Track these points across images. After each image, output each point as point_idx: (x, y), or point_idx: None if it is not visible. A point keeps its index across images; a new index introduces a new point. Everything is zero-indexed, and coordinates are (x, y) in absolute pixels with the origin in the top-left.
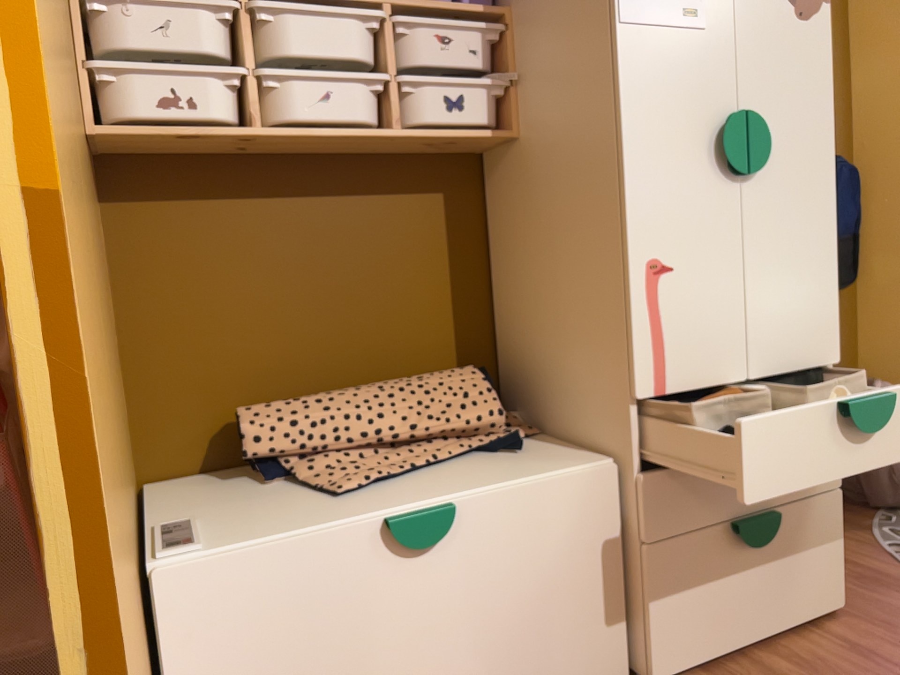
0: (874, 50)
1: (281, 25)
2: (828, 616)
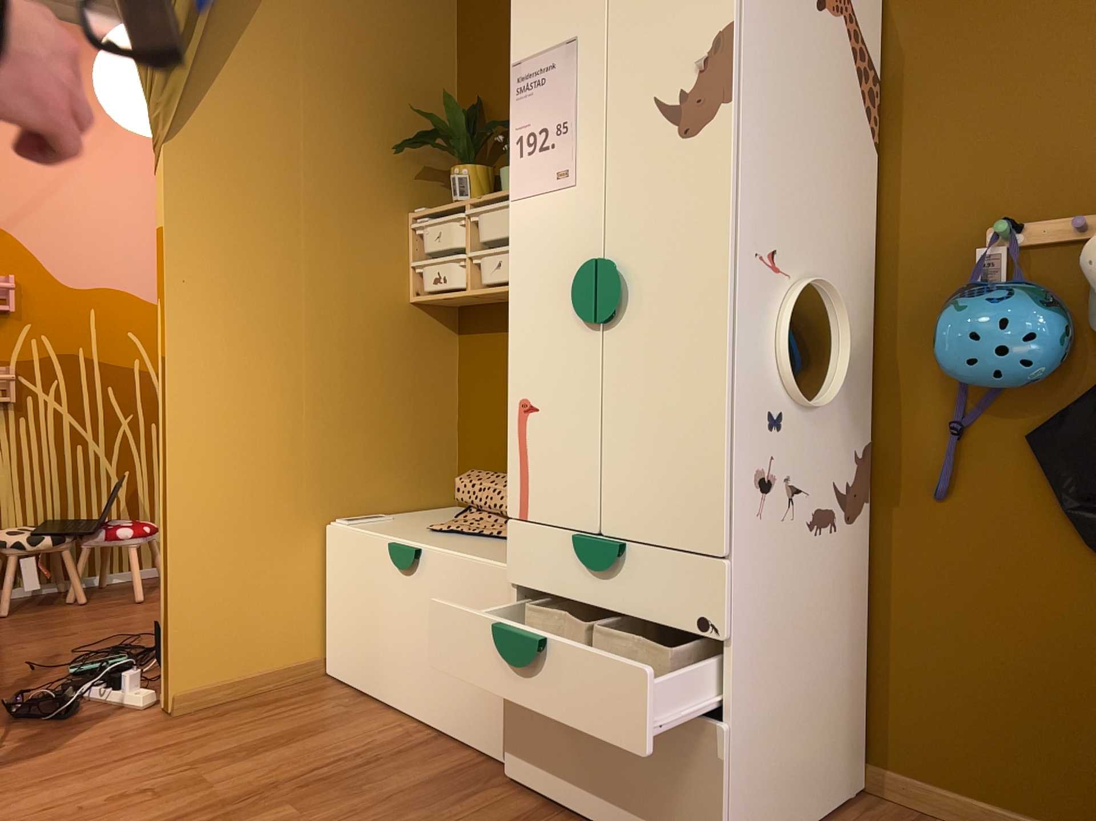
0: None
1: (483, 220)
2: None
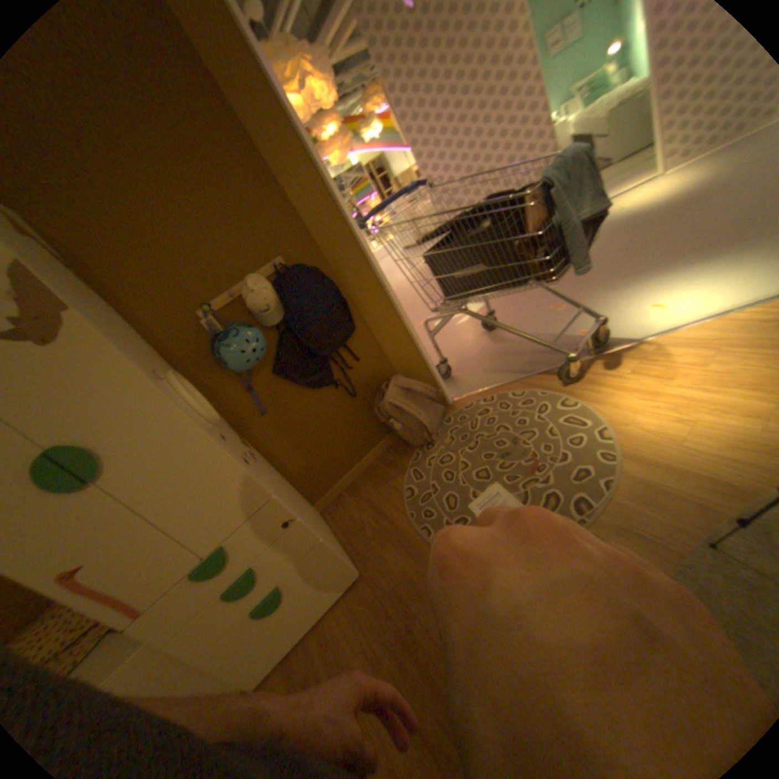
0: (285, 168)
1: None
2: (352, 584)
